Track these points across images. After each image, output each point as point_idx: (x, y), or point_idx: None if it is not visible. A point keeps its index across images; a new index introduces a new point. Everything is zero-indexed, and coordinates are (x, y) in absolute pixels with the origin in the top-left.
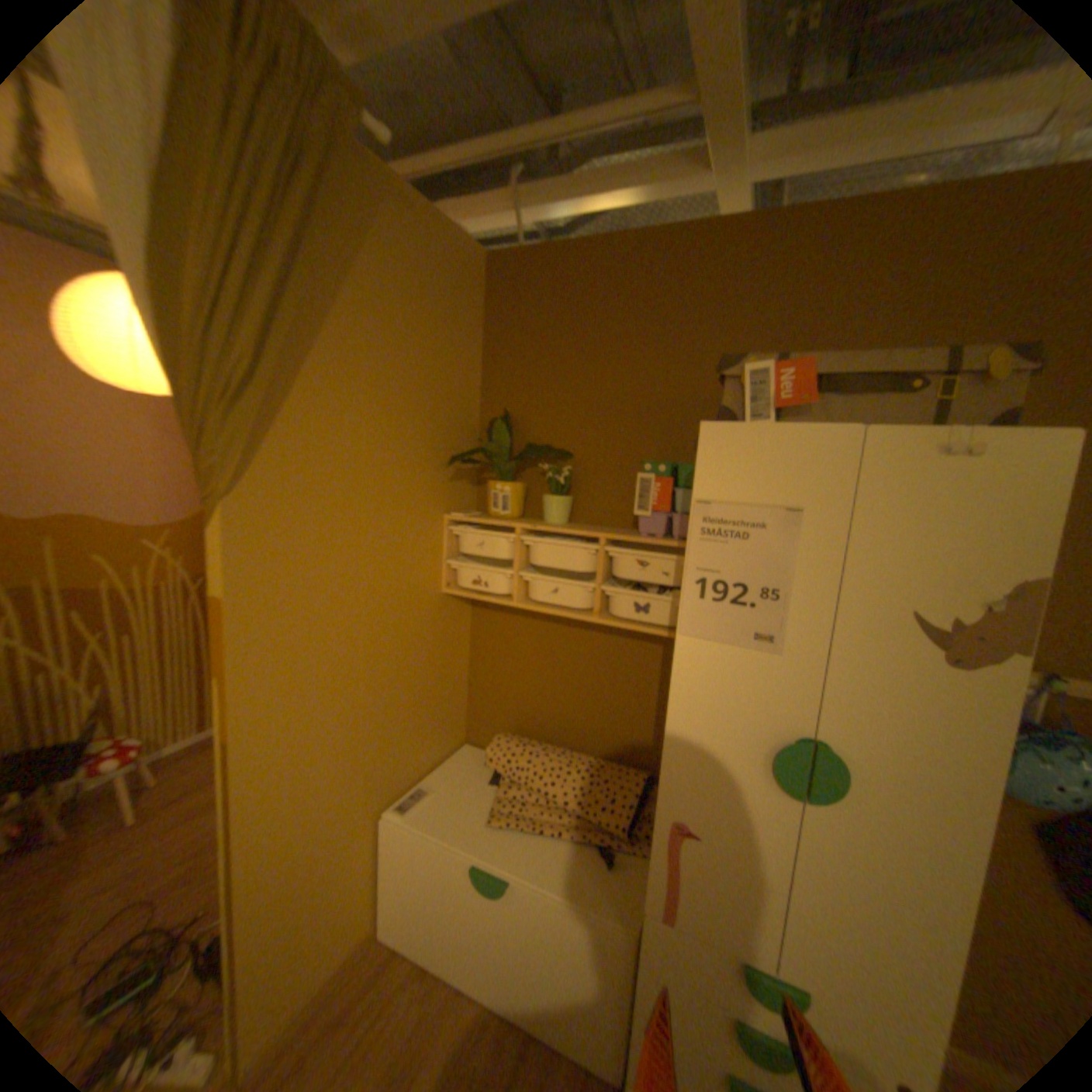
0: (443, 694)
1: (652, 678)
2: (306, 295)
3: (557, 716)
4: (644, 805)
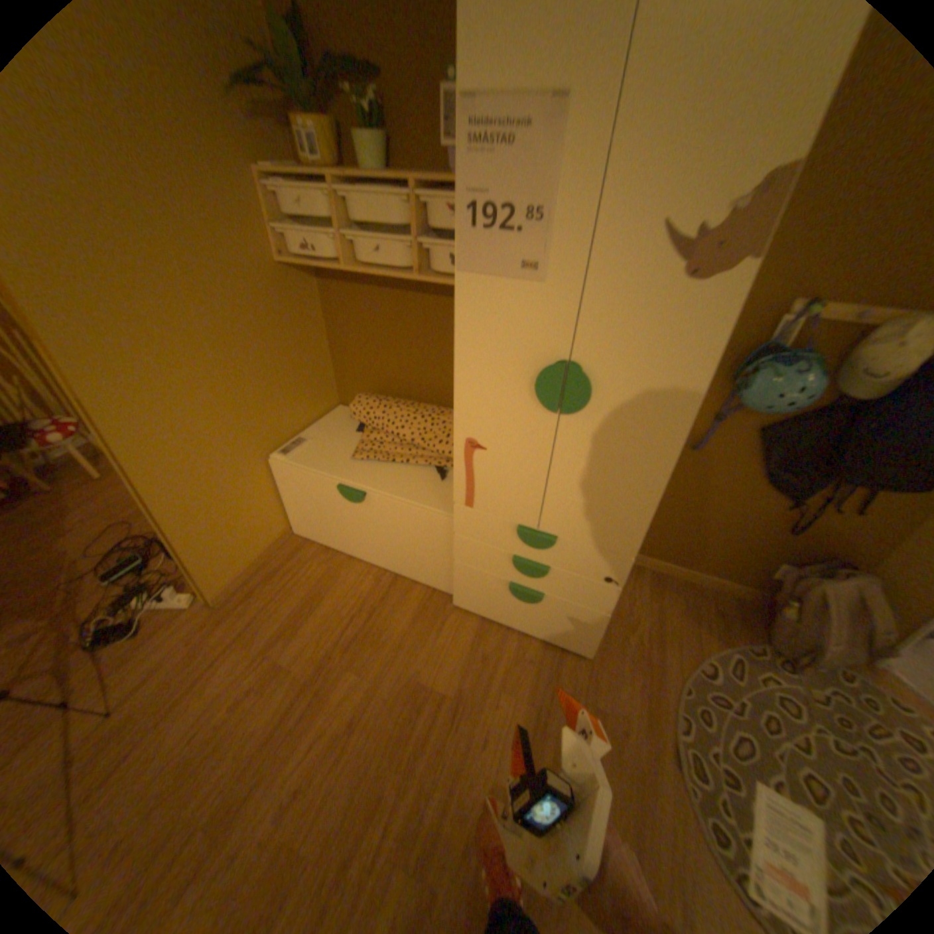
0: (305, 364)
1: None
2: None
3: (406, 377)
4: None
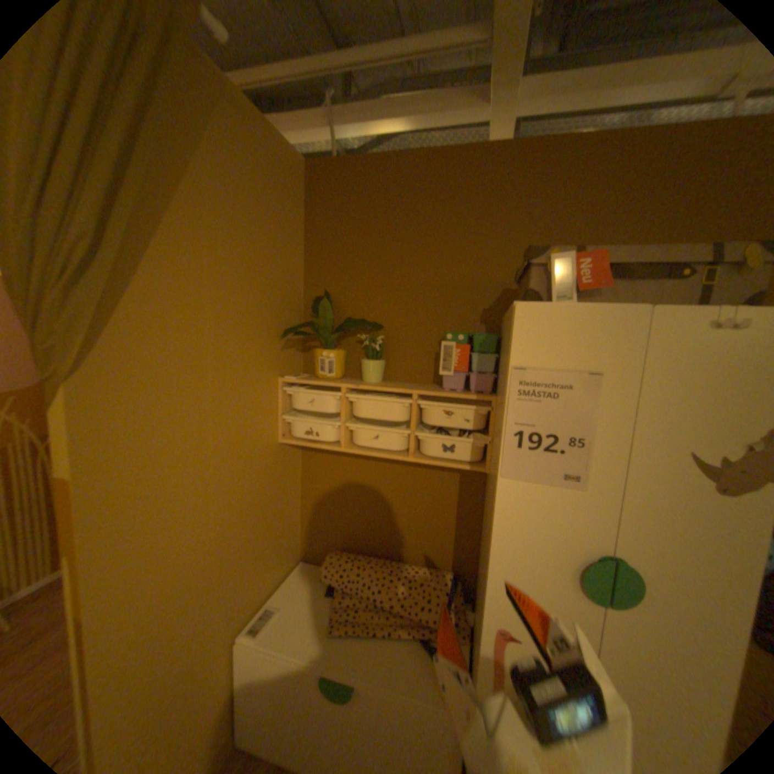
0: (282, 525)
1: (452, 498)
2: (147, 180)
3: (376, 533)
4: (452, 600)
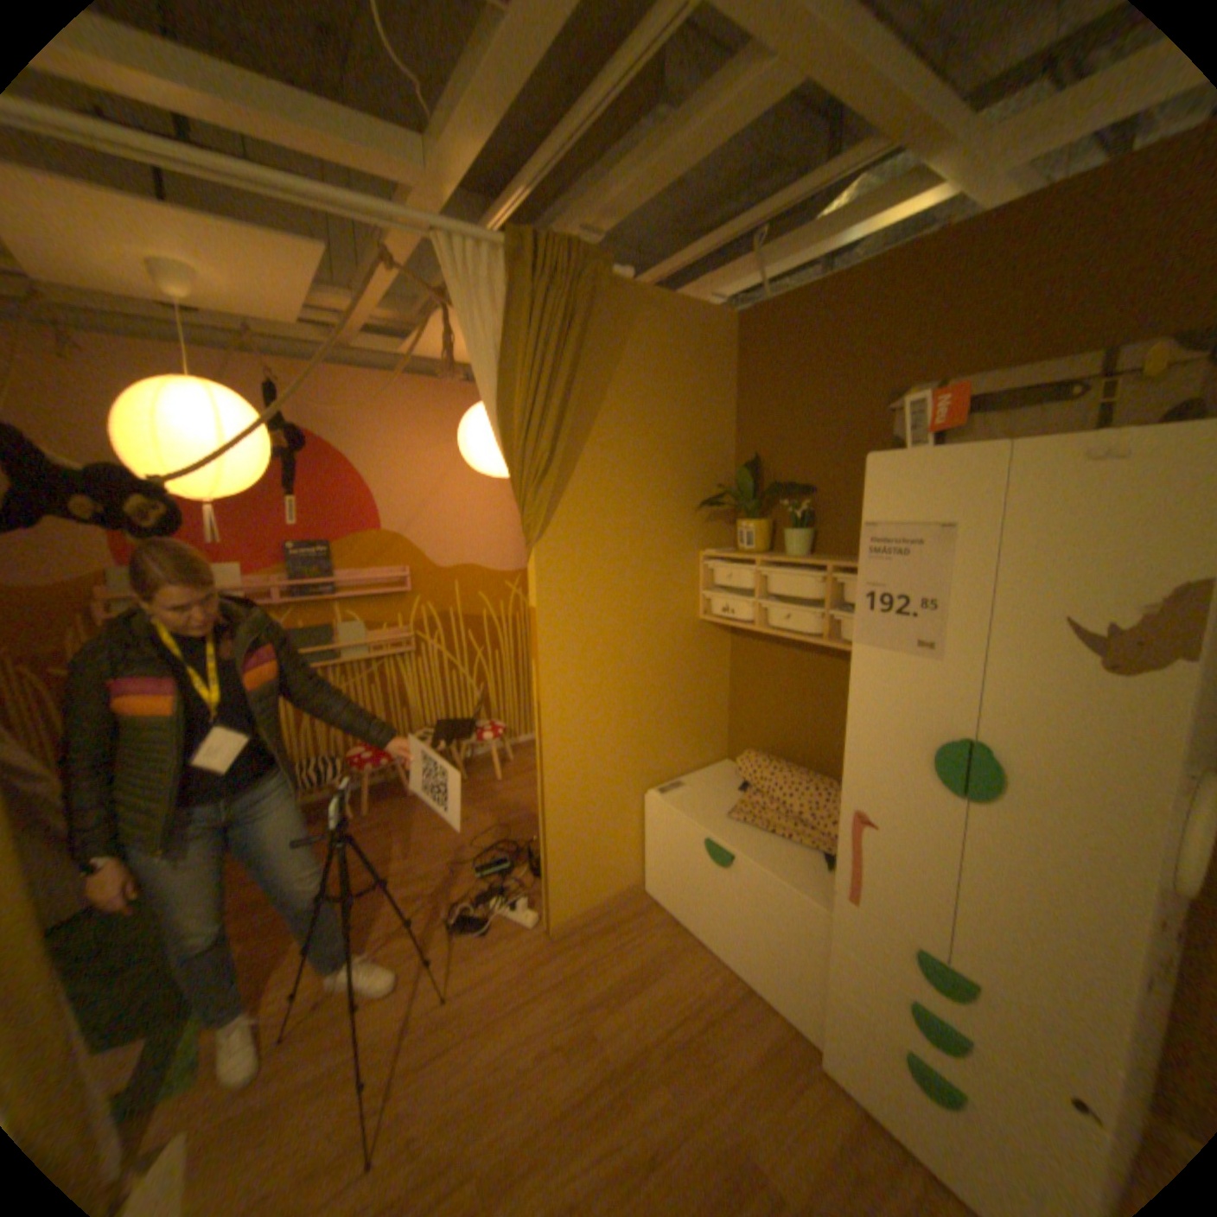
0: (703, 708)
1: None
2: (581, 400)
3: (806, 740)
4: None
